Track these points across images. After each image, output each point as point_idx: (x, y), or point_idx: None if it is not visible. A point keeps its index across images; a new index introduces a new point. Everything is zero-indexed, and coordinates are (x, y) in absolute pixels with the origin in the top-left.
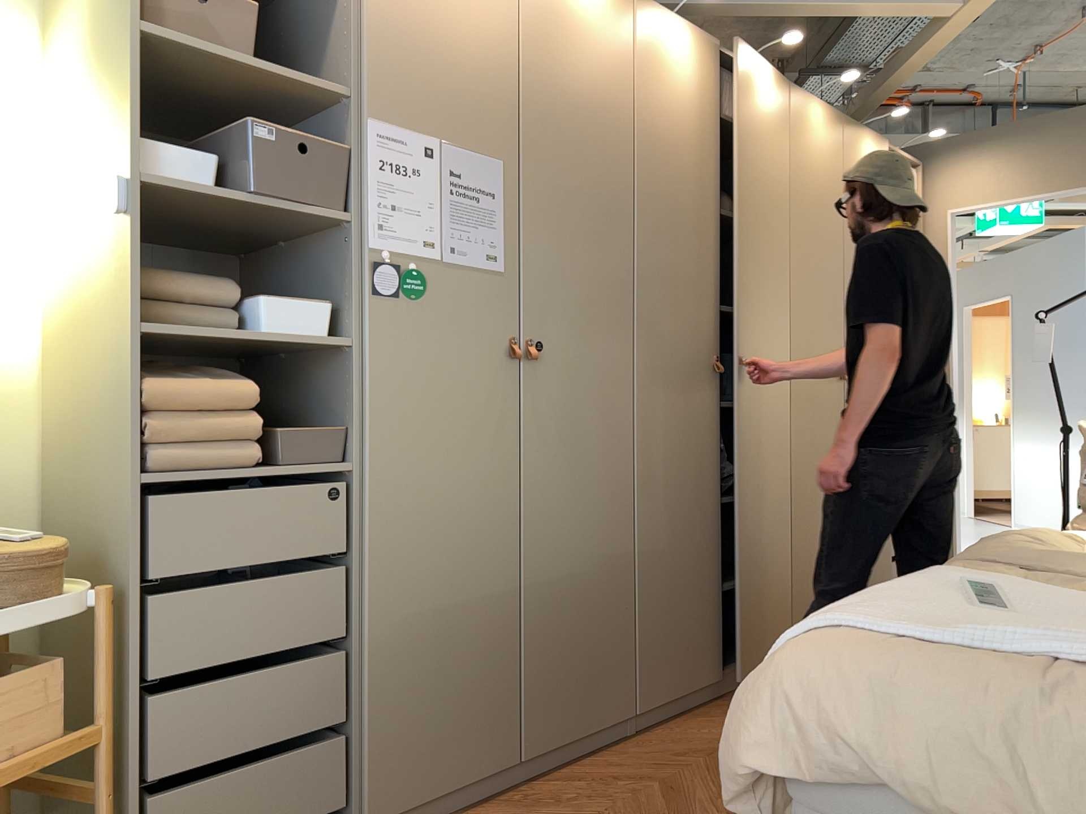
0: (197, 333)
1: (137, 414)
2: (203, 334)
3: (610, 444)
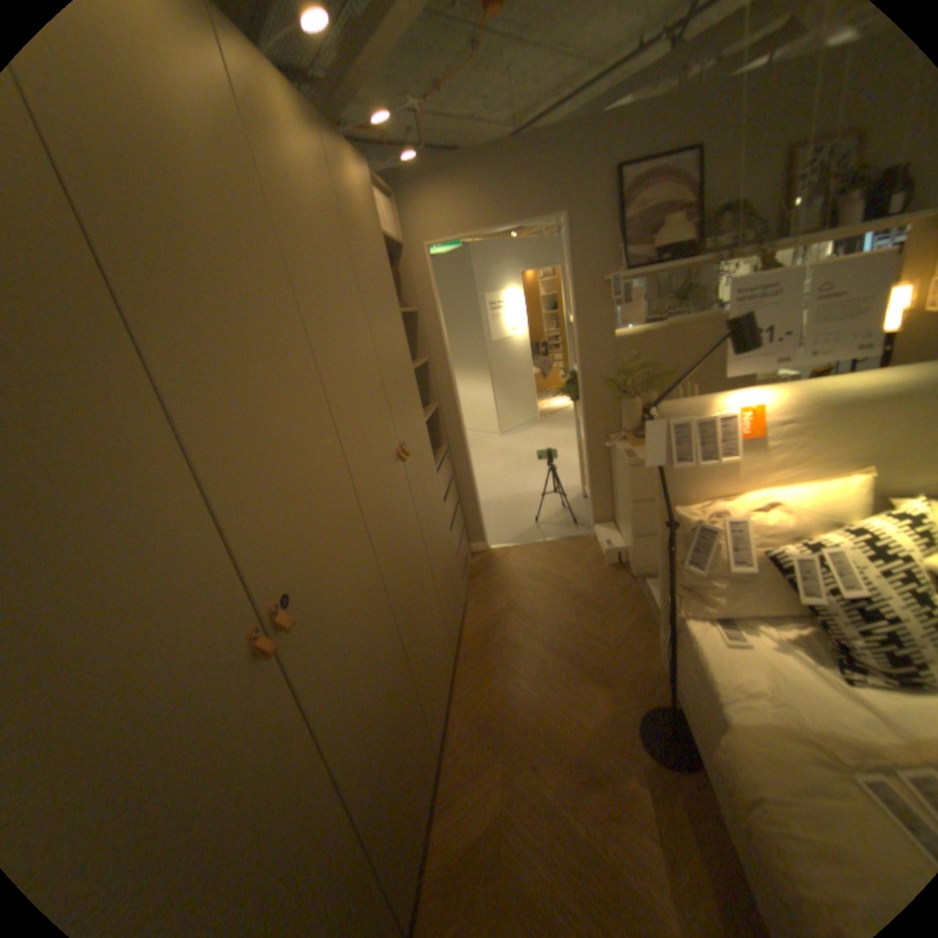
0: None
1: None
2: None
3: None
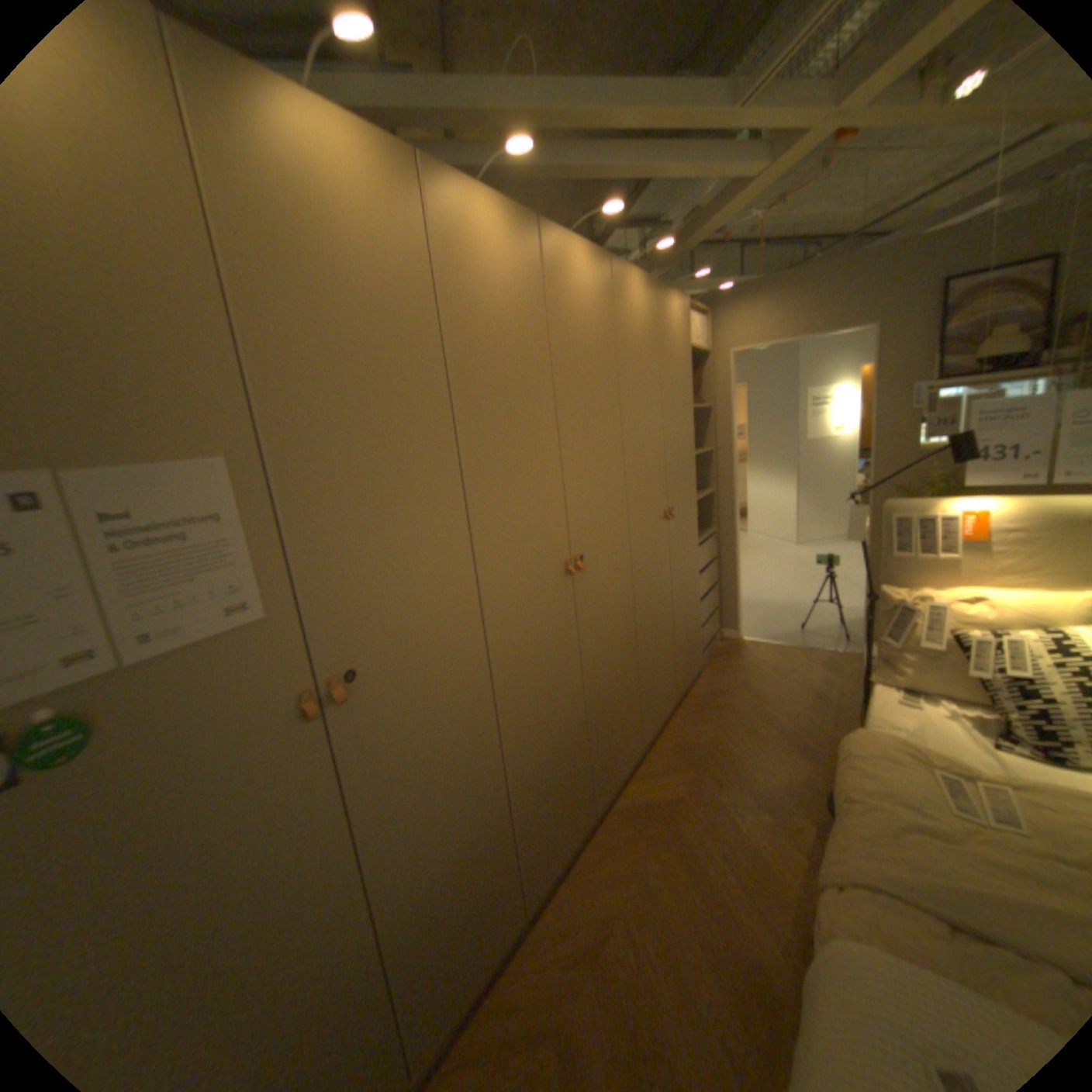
0: None
1: None
2: None
3: (464, 718)
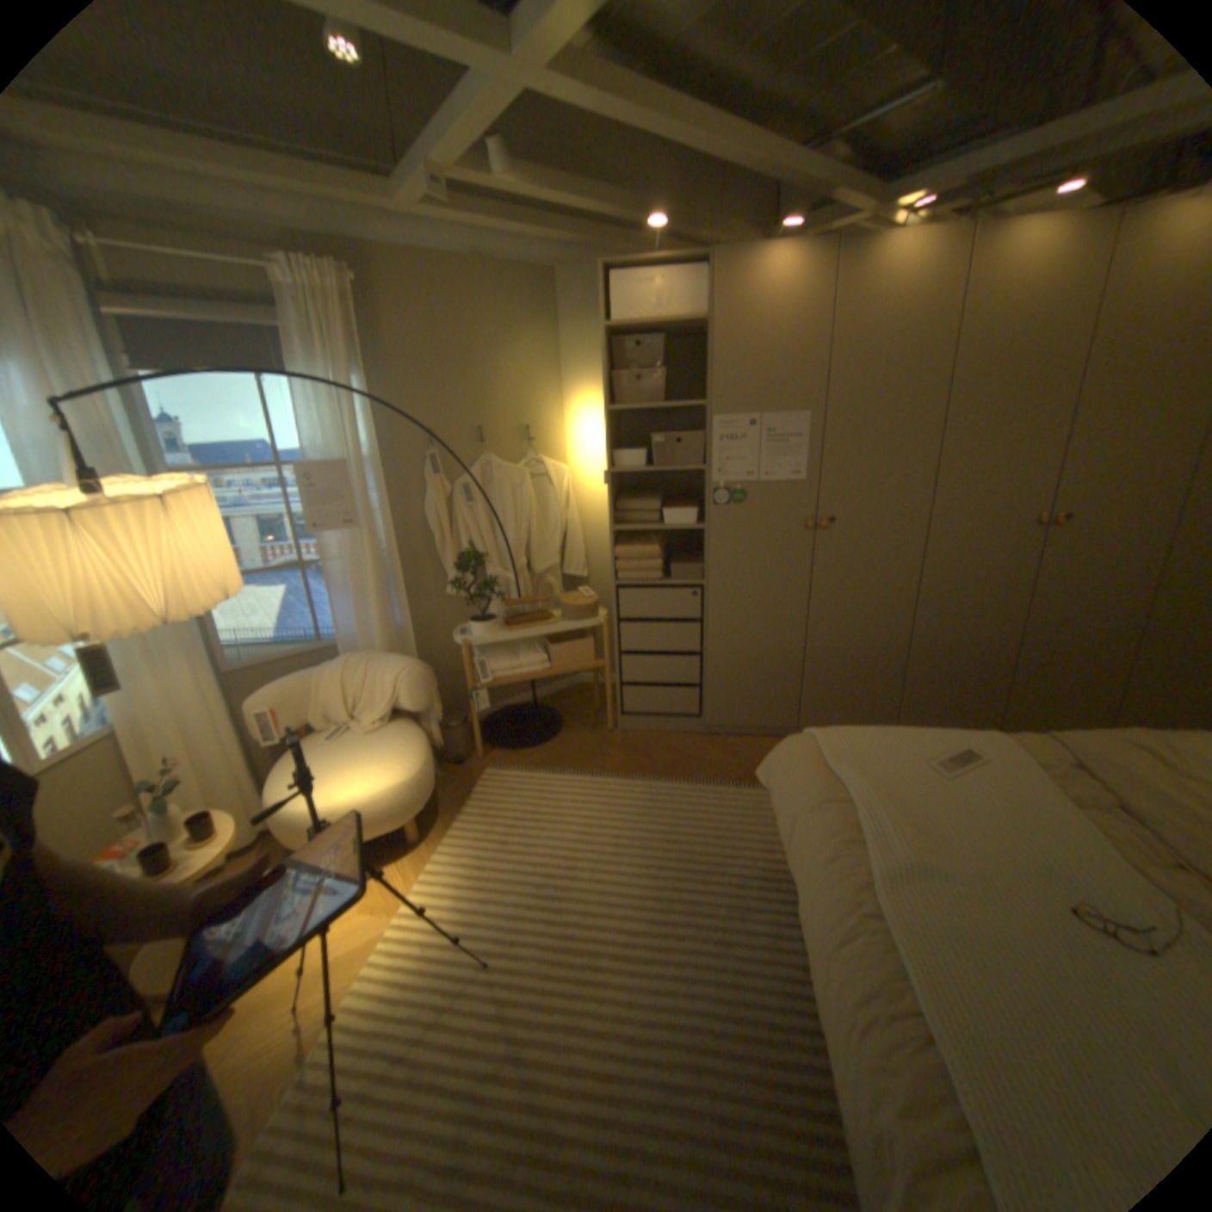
0: (643, 523)
1: (613, 560)
2: (642, 525)
3: (890, 578)
